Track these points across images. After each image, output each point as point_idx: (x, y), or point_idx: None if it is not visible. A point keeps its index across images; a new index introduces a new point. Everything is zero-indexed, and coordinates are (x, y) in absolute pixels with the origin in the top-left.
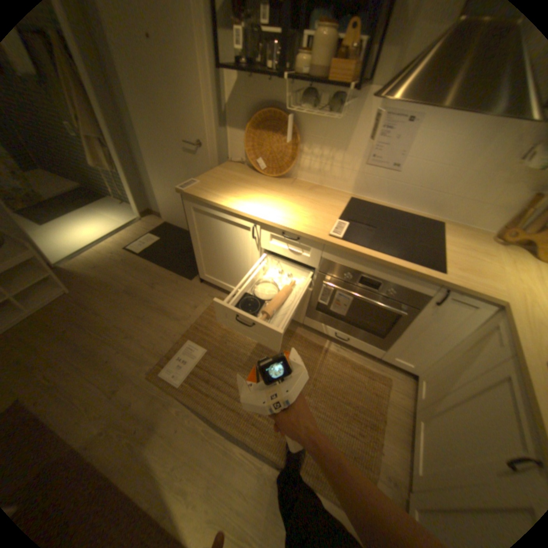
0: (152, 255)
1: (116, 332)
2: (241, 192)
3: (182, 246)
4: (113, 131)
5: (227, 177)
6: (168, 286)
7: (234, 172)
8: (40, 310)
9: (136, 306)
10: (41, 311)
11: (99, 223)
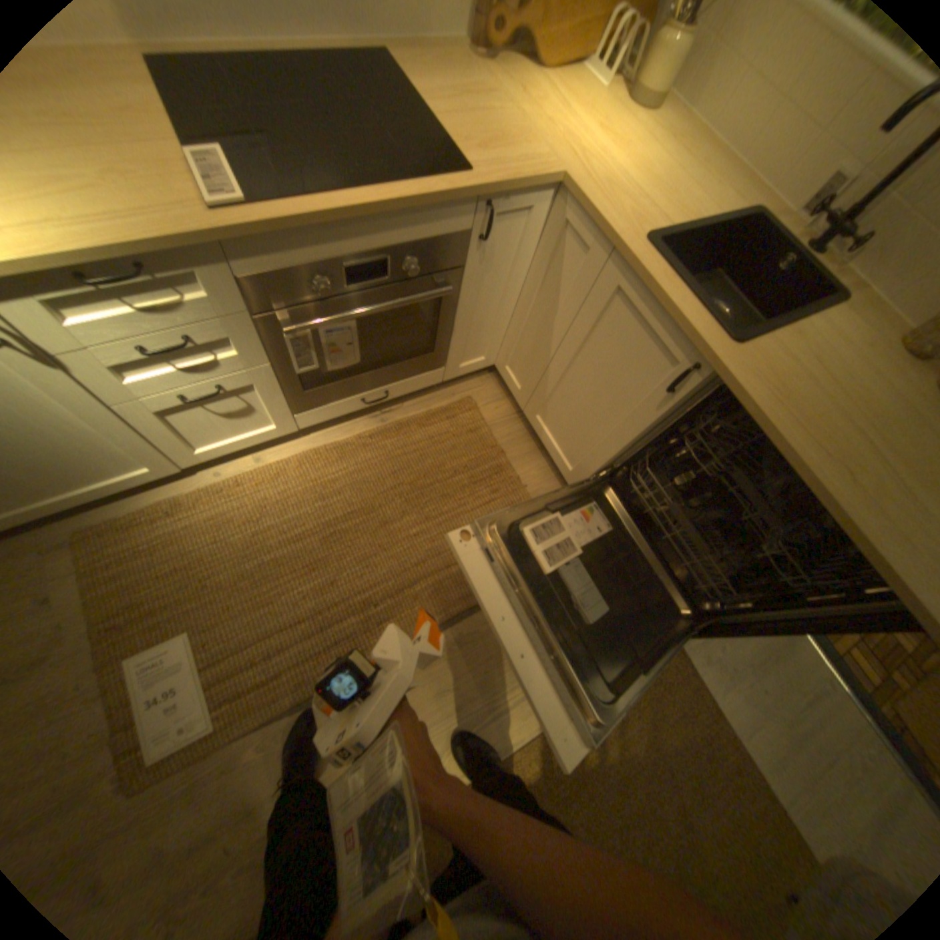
0: None
1: None
2: None
3: None
4: None
5: None
6: None
7: None
8: None
9: None
10: None
11: None
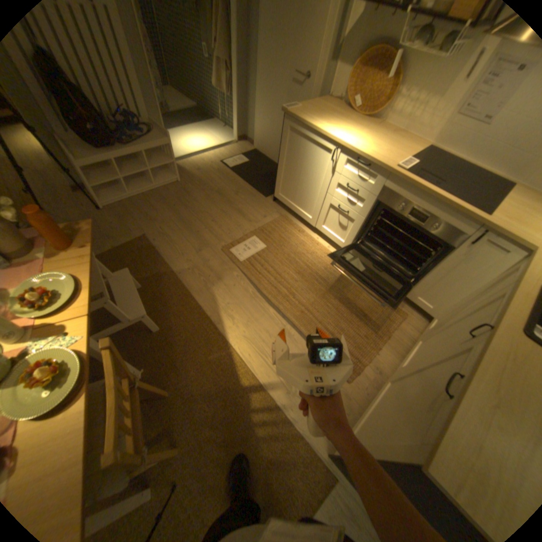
0: (240, 171)
1: (206, 215)
2: (333, 120)
3: (264, 170)
4: (237, 56)
5: (323, 107)
6: (248, 197)
7: (331, 104)
8: (160, 187)
9: (222, 203)
10: (161, 188)
11: (206, 138)
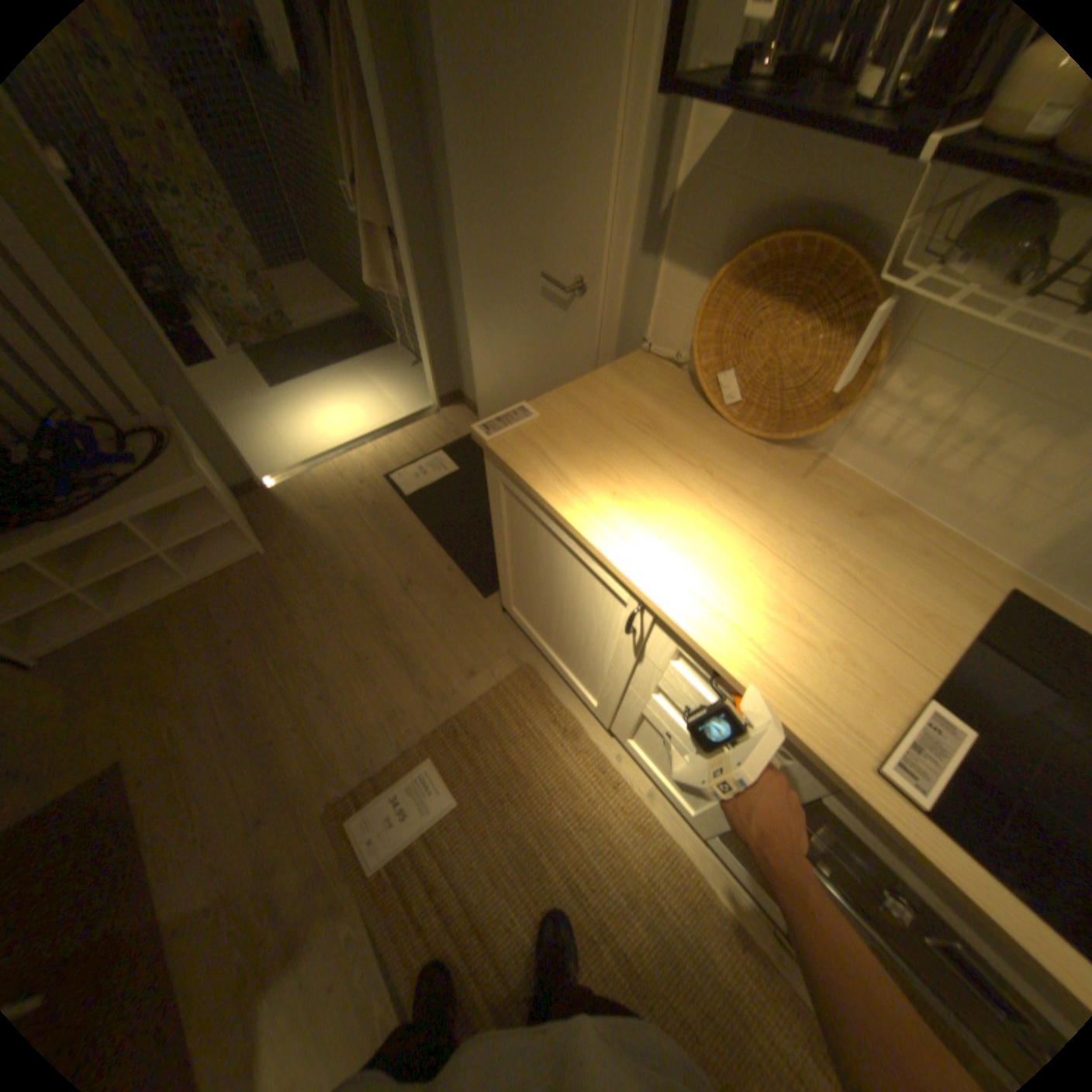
0: (429, 506)
1: (307, 677)
2: (638, 479)
3: None
4: (415, 214)
5: (617, 408)
6: (436, 597)
7: (645, 391)
8: (208, 577)
9: (361, 627)
10: (211, 579)
11: (362, 405)
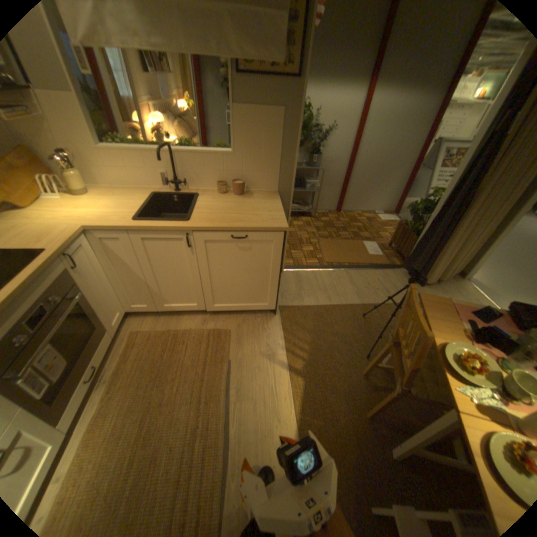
0: None
1: None
2: None
3: None
4: None
5: None
6: None
7: None
8: None
9: None
10: None
11: None
